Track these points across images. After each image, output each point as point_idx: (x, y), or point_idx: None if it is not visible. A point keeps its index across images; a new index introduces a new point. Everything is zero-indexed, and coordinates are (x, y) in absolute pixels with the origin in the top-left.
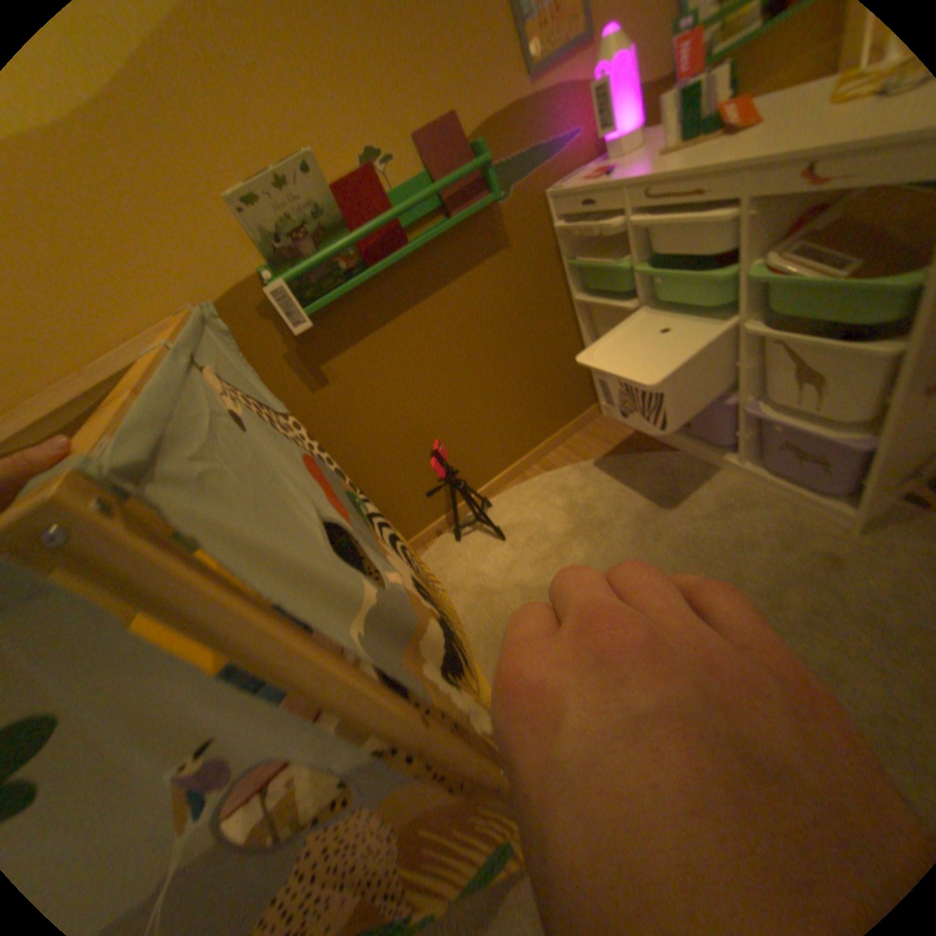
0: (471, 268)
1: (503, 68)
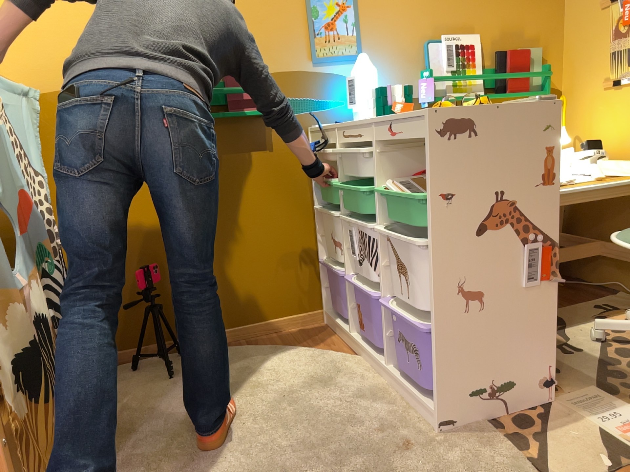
0: (237, 151)
1: (296, 53)
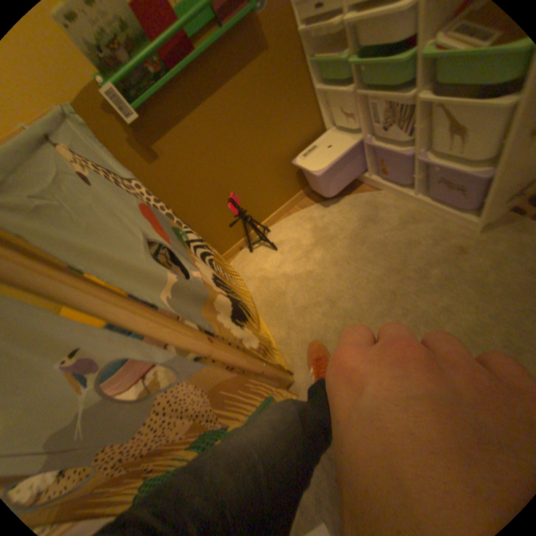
0: (241, 68)
1: None
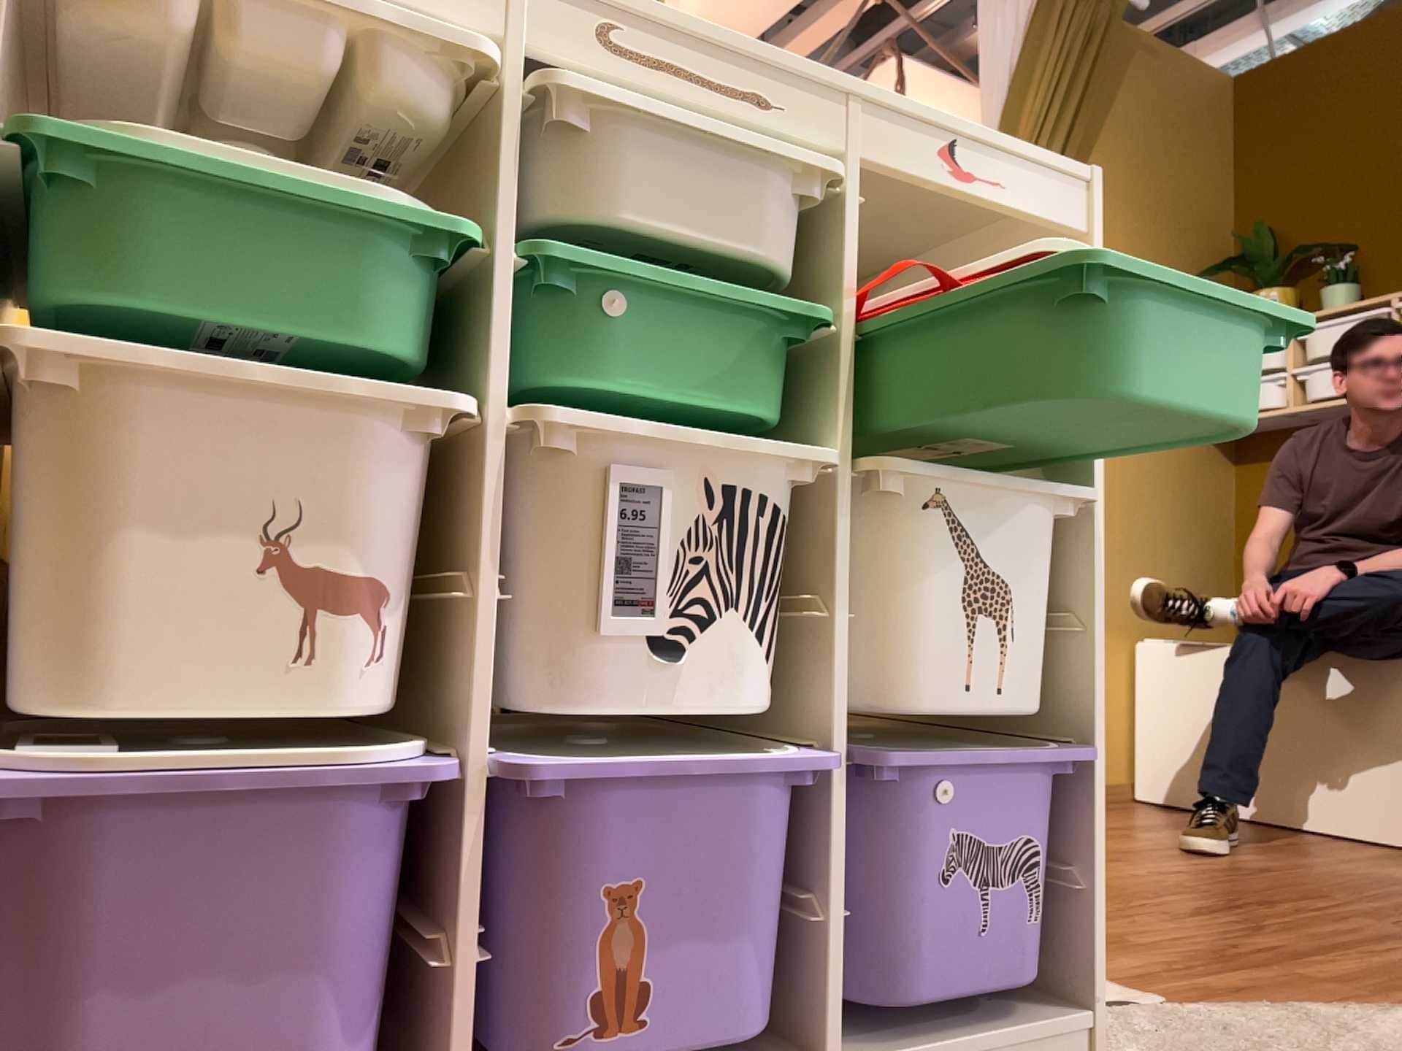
0: None
1: None
